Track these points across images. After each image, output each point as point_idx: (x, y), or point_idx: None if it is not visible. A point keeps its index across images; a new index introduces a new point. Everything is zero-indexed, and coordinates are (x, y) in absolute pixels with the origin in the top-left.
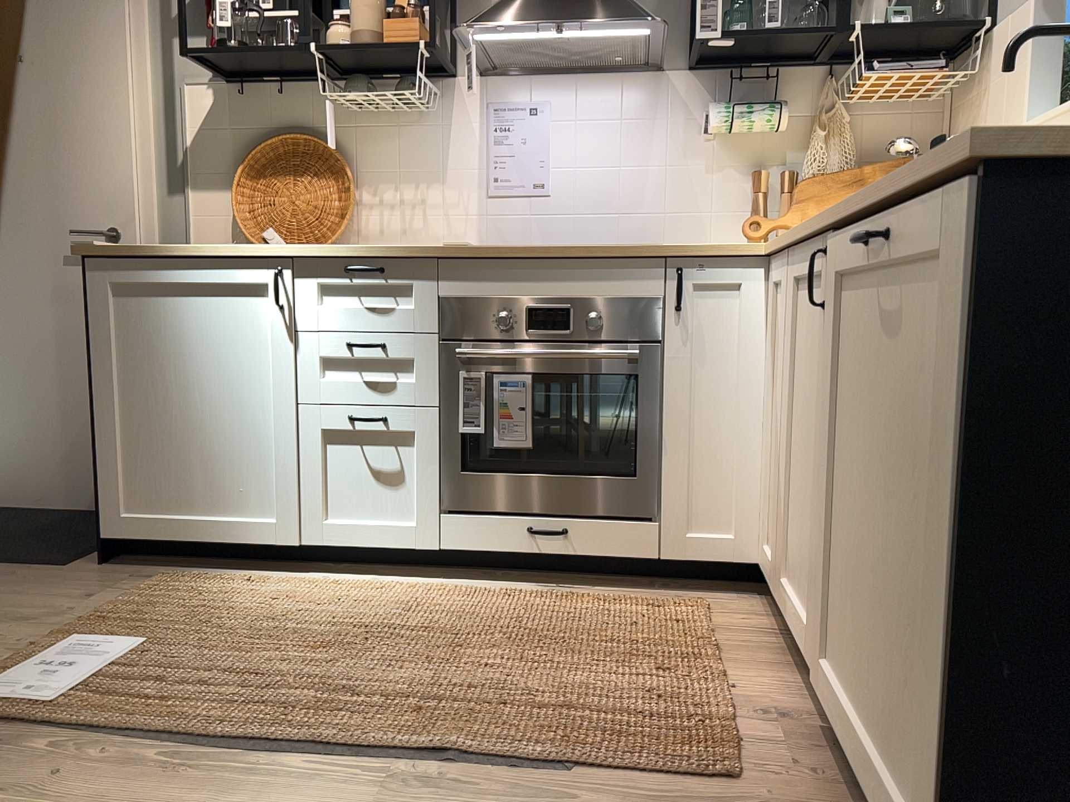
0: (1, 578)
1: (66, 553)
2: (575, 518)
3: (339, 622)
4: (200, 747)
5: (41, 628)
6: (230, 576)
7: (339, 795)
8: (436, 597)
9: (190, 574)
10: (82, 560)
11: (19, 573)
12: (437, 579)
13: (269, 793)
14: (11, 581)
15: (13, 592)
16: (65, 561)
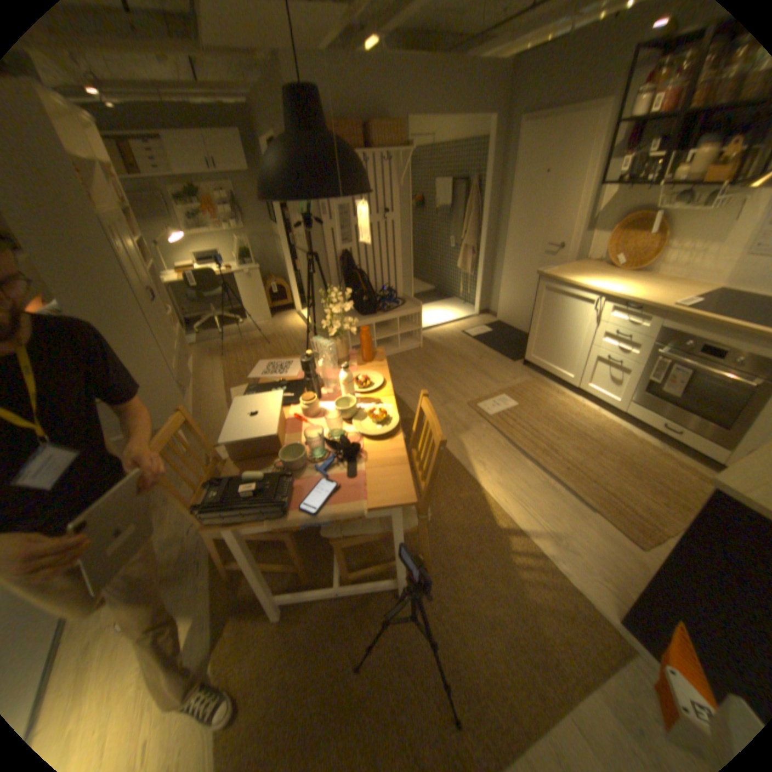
0: (498, 360)
1: (516, 355)
2: (690, 428)
3: (572, 422)
4: (513, 443)
5: (499, 385)
6: (554, 386)
7: (533, 475)
8: (612, 428)
9: (544, 379)
10: (519, 360)
11: (502, 359)
12: (622, 419)
13: (519, 464)
14: (499, 362)
15: (498, 368)
16: (514, 359)
